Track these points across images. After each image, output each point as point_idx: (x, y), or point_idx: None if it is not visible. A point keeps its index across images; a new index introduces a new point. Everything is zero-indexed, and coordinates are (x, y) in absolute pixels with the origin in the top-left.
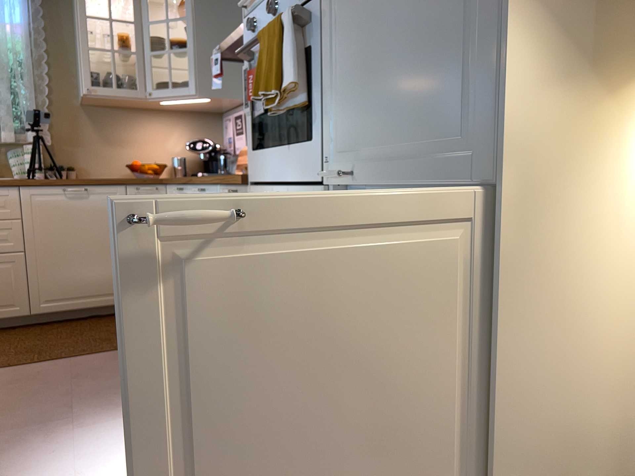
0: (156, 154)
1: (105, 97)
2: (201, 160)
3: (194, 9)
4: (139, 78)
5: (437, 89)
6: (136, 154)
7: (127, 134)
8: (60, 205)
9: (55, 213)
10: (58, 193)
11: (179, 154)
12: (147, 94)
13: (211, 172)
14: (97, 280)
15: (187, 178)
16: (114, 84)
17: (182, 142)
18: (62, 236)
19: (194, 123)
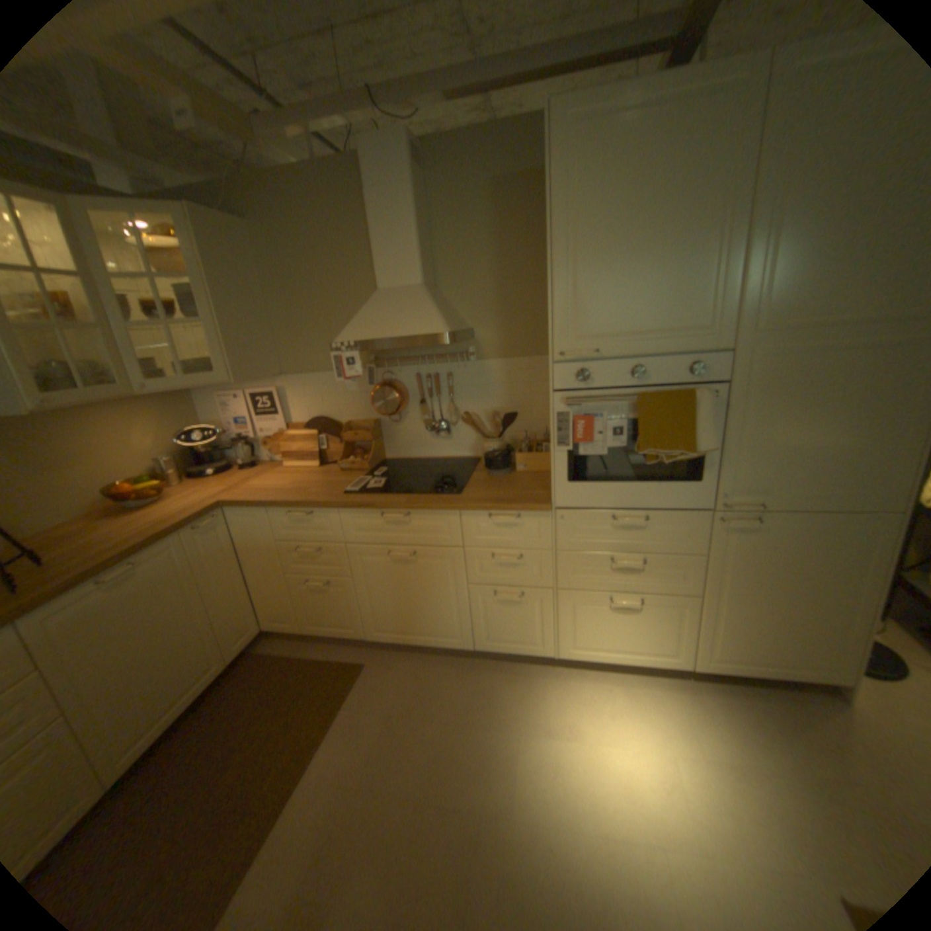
0: (122, 462)
1: (68, 407)
2: (182, 451)
3: (196, 262)
4: (115, 366)
5: (858, 465)
6: (91, 472)
7: (68, 447)
8: (99, 609)
9: (96, 624)
10: (91, 593)
11: (152, 452)
12: (130, 387)
13: (219, 465)
14: (182, 673)
15: (189, 482)
16: (79, 383)
17: (151, 434)
18: (118, 651)
19: (158, 405)
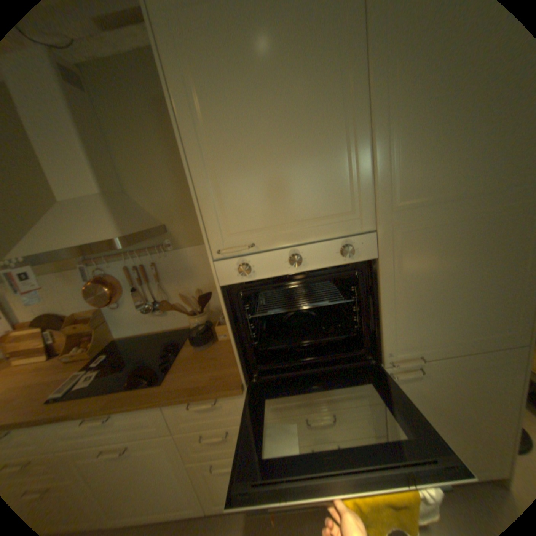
0: None
1: None
2: None
3: None
4: None
5: (491, 314)
6: None
7: None
8: None
9: None
10: None
11: None
12: None
13: None
14: None
15: None
16: None
17: None
18: None
19: None
